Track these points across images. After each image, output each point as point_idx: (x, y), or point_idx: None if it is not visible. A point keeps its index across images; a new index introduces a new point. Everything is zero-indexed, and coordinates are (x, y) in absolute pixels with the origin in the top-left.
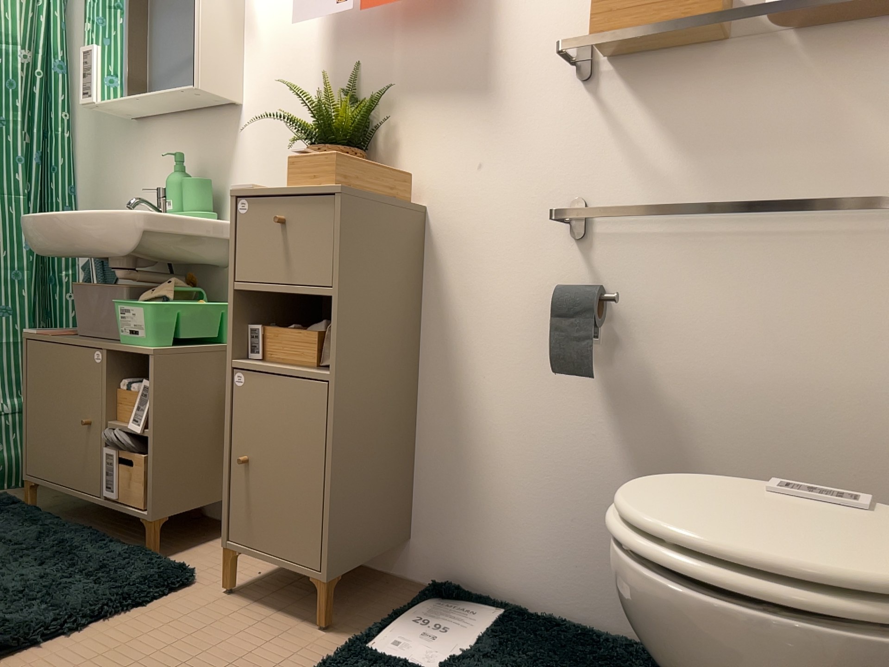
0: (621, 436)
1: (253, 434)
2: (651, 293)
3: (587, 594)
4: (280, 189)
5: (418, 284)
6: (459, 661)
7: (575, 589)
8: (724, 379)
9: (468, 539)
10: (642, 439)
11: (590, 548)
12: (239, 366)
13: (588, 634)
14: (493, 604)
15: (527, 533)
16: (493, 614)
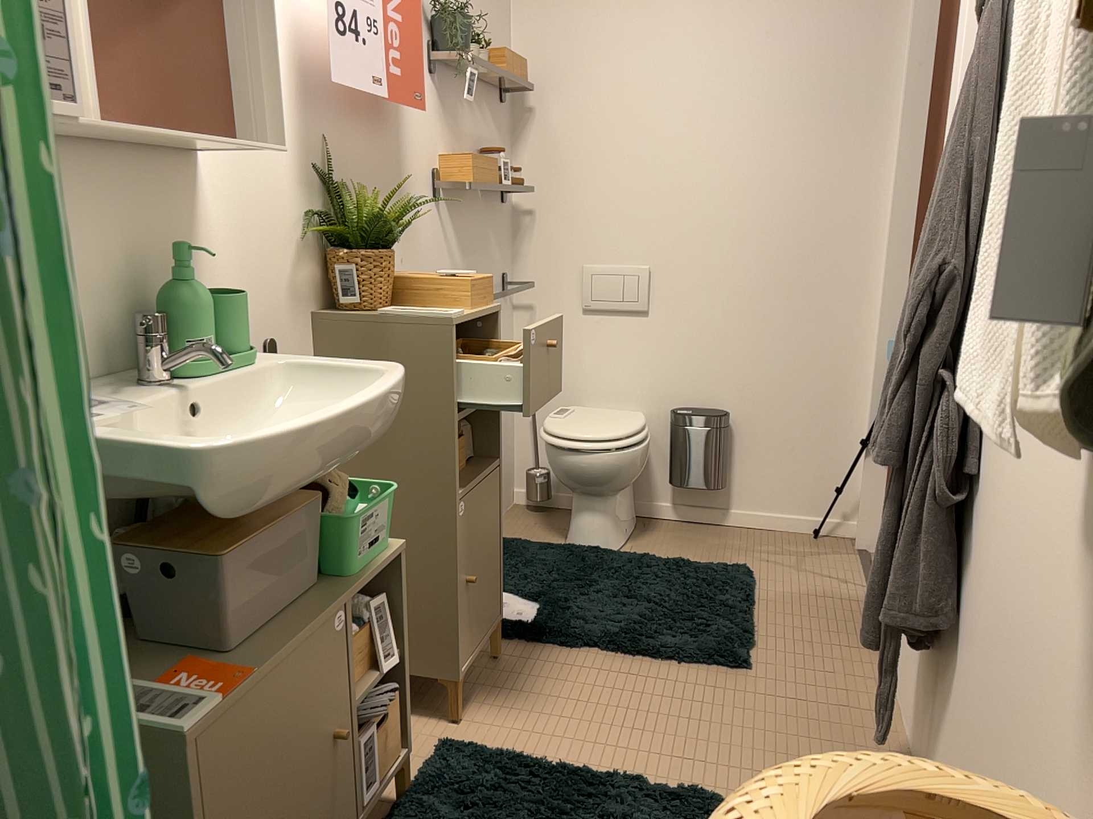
0: None
1: (473, 545)
2: None
3: None
4: (477, 313)
5: None
6: (529, 590)
7: None
8: None
9: None
10: None
11: None
12: (463, 492)
13: None
14: None
15: None
16: None
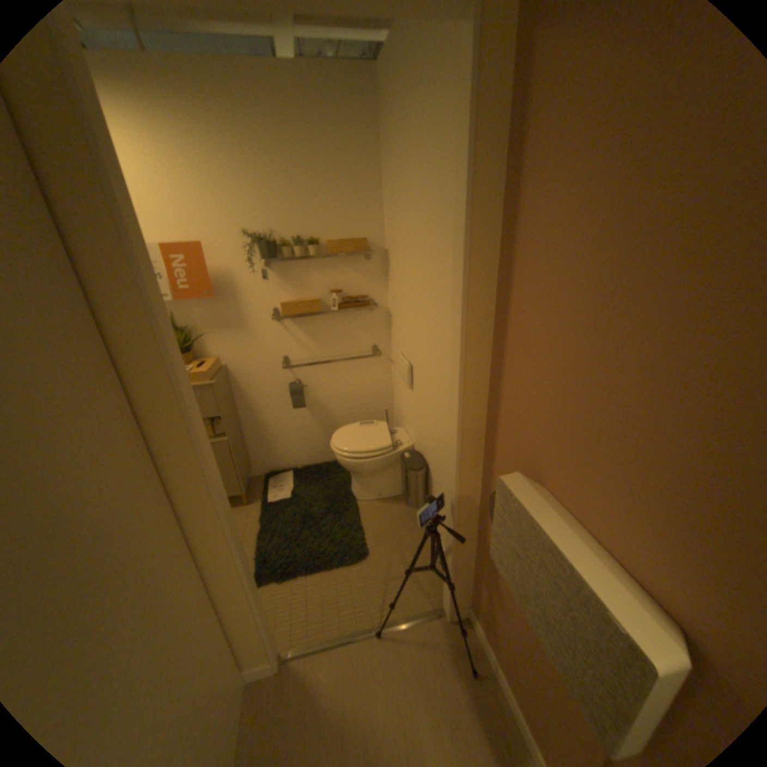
0: (312, 417)
1: None
2: (313, 379)
3: (312, 456)
4: None
5: (231, 391)
6: (293, 491)
7: (308, 457)
8: (335, 396)
9: (272, 458)
10: (318, 416)
11: (310, 446)
12: None
13: (316, 466)
14: (287, 471)
15: (291, 449)
16: (290, 474)
